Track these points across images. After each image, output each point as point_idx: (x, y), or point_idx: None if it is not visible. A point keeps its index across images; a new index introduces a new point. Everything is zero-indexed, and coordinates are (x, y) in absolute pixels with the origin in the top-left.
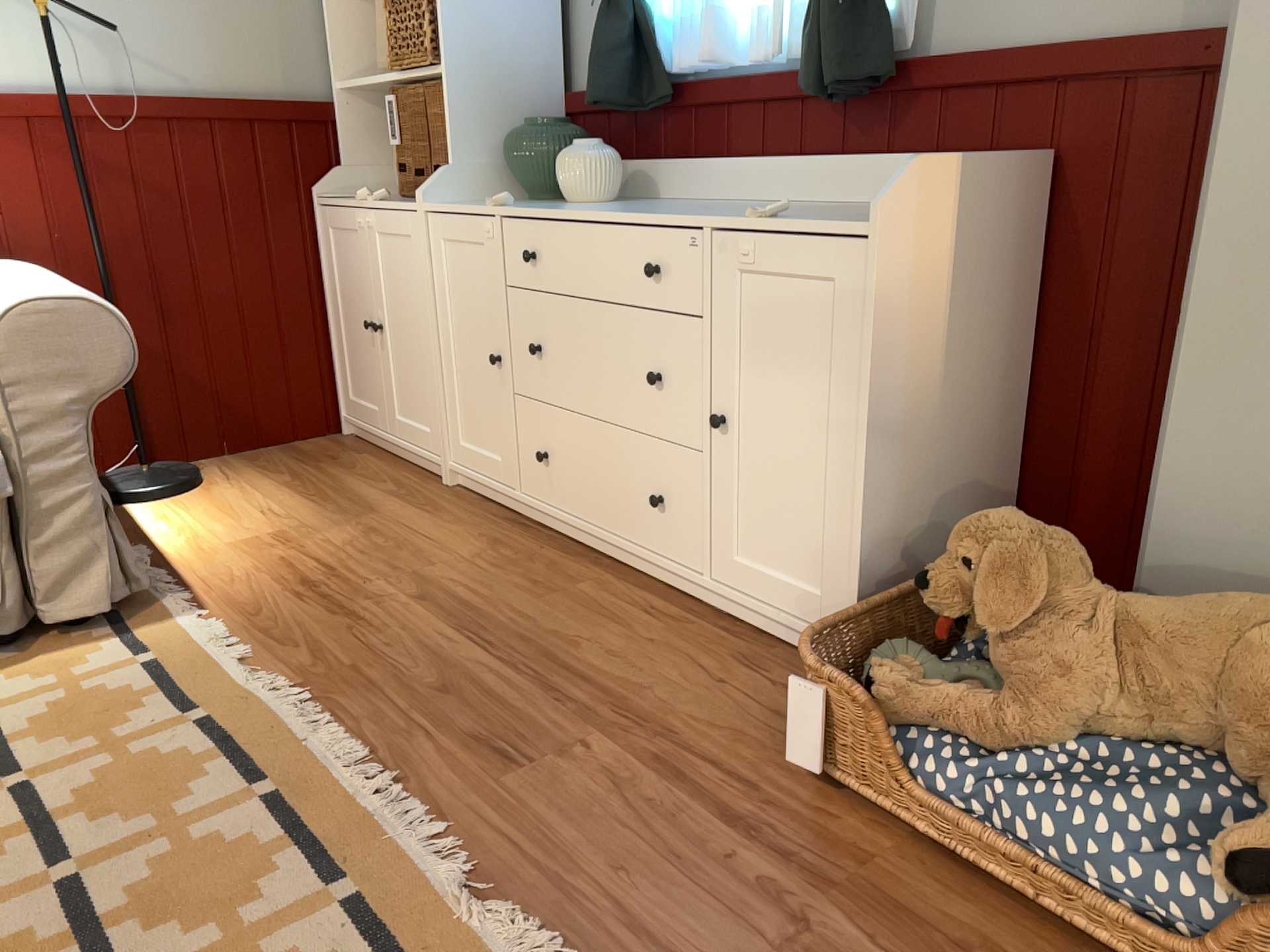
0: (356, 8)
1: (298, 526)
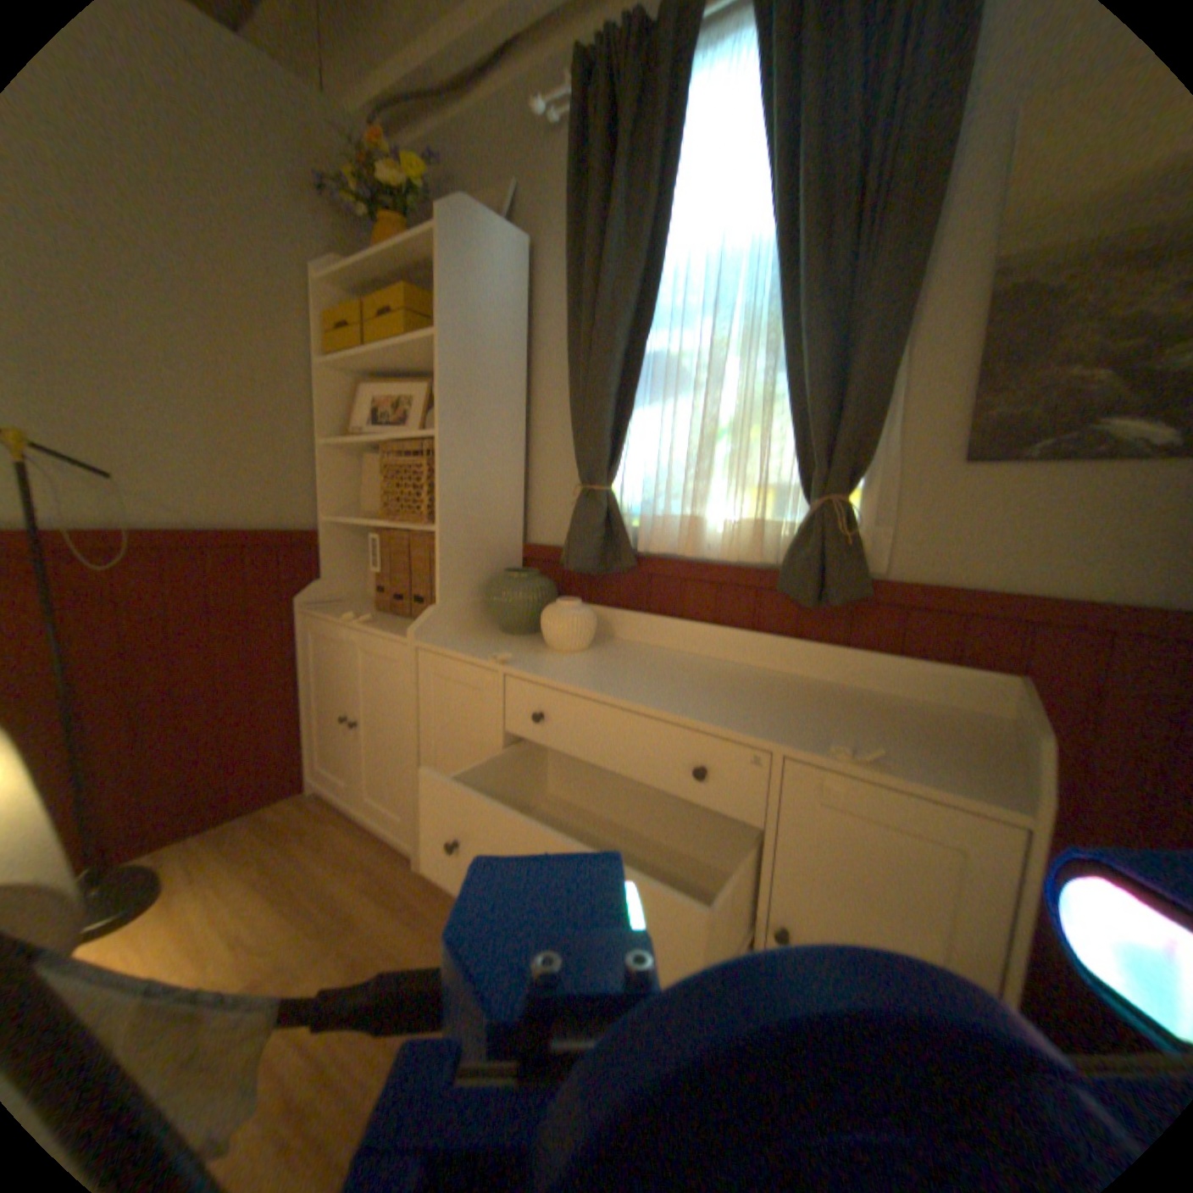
0: (344, 457)
1: (273, 971)
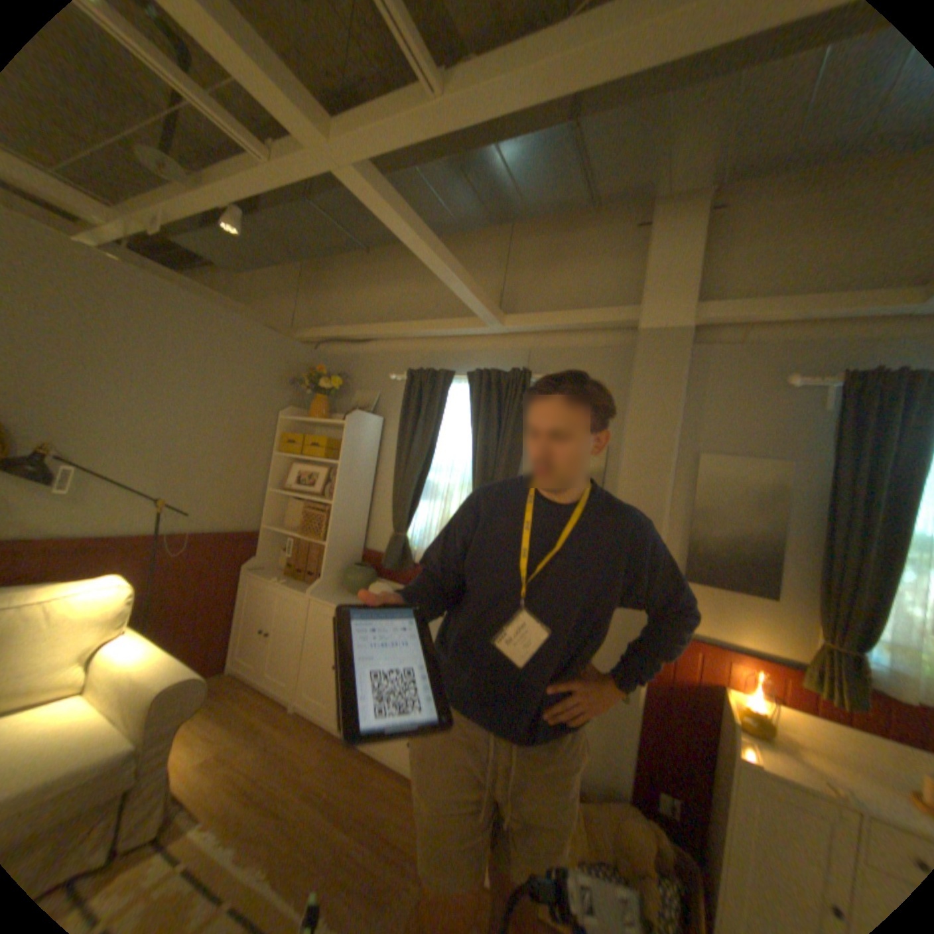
0: (277, 497)
1: (225, 751)
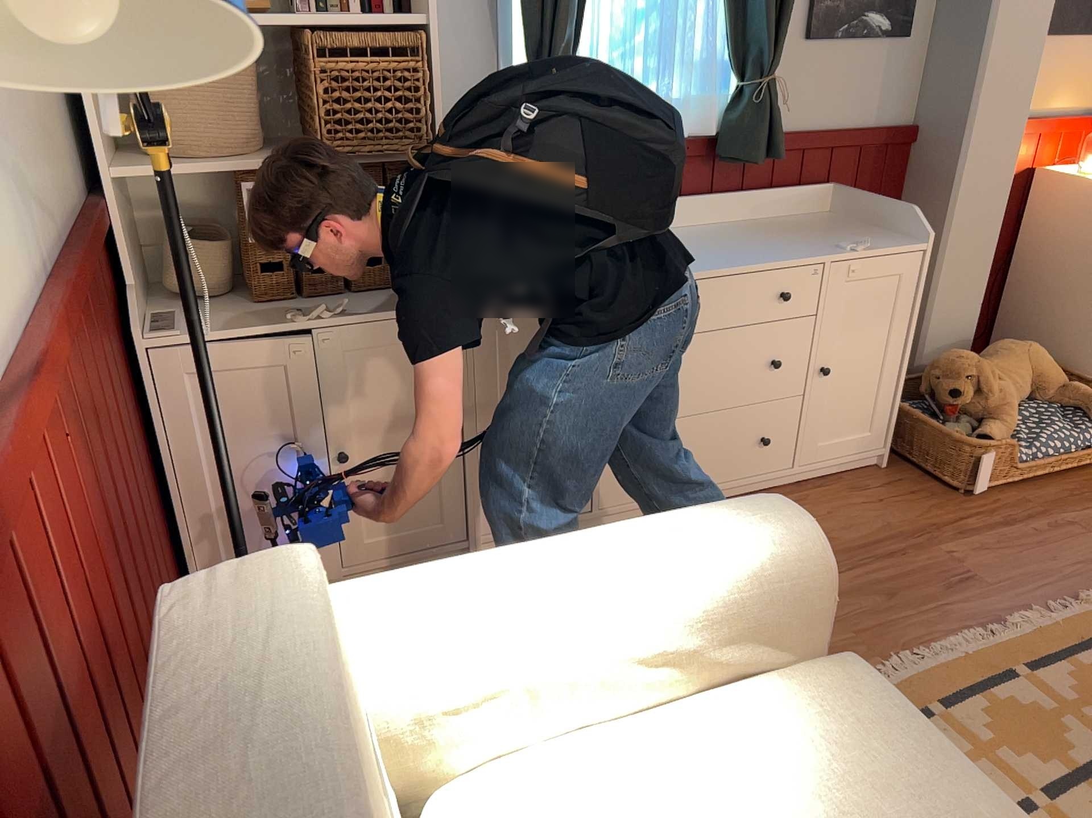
0: None
1: None
